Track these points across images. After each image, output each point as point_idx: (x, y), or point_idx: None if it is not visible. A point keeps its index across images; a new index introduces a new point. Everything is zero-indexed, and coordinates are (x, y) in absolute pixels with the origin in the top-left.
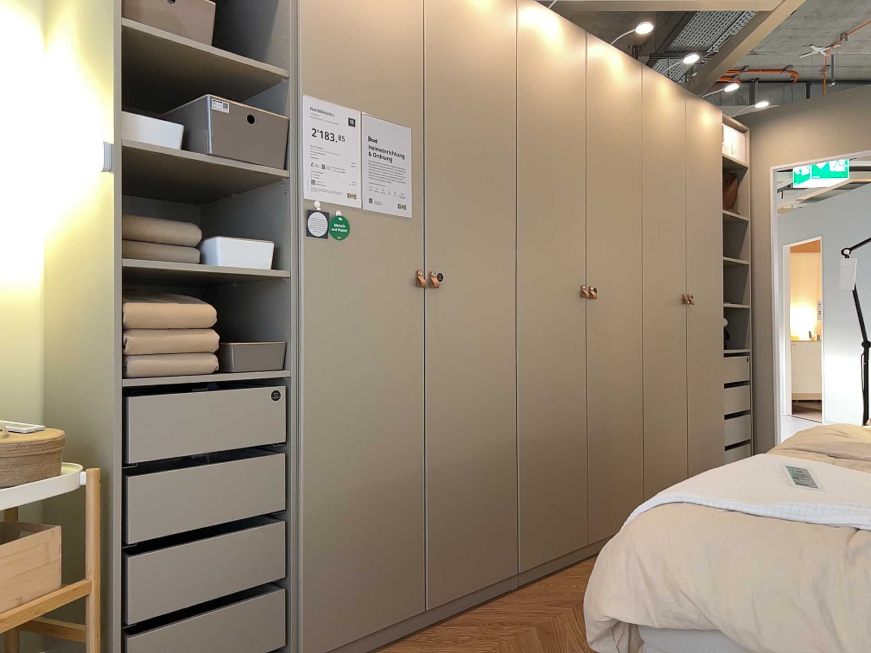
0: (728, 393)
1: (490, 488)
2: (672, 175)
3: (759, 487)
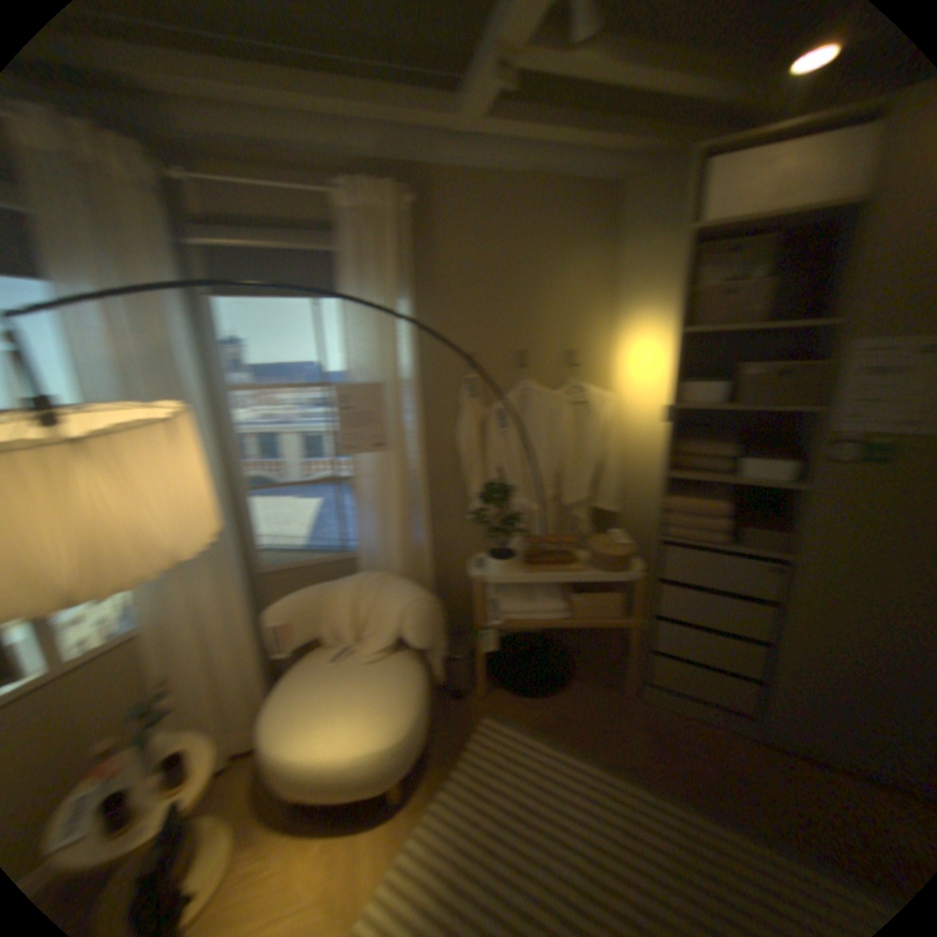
0: None
1: None
2: None
3: None
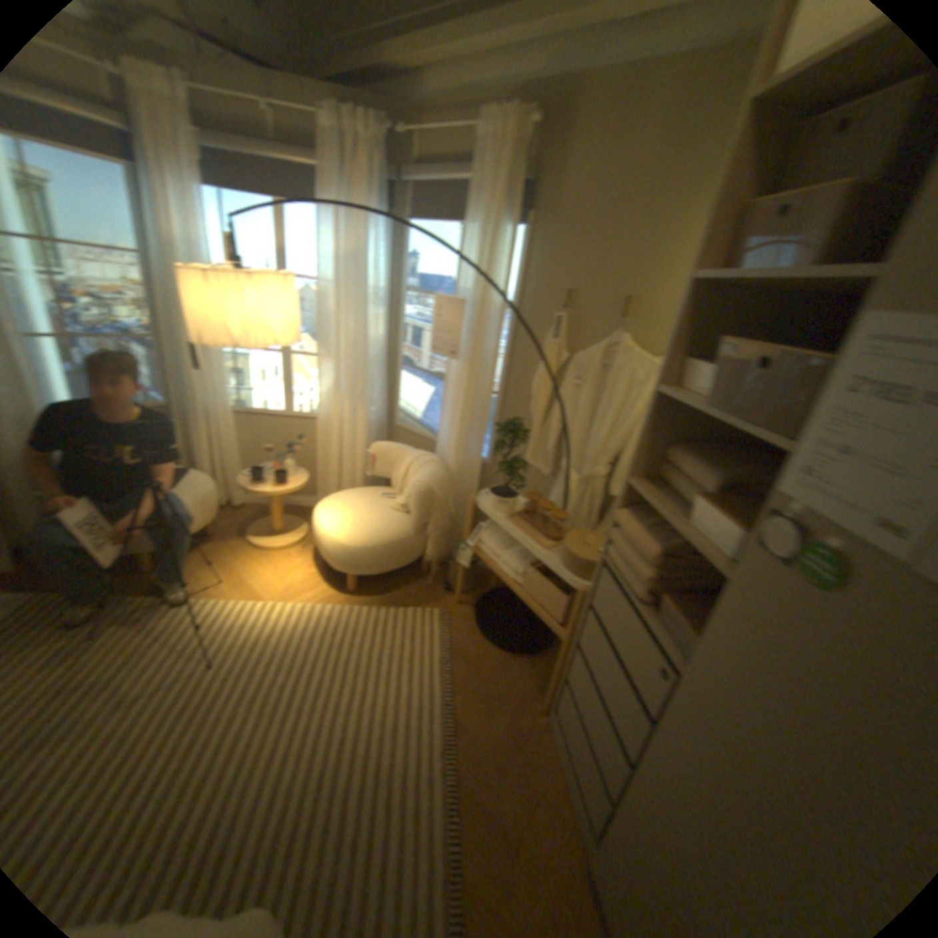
0: None
1: None
2: None
3: None
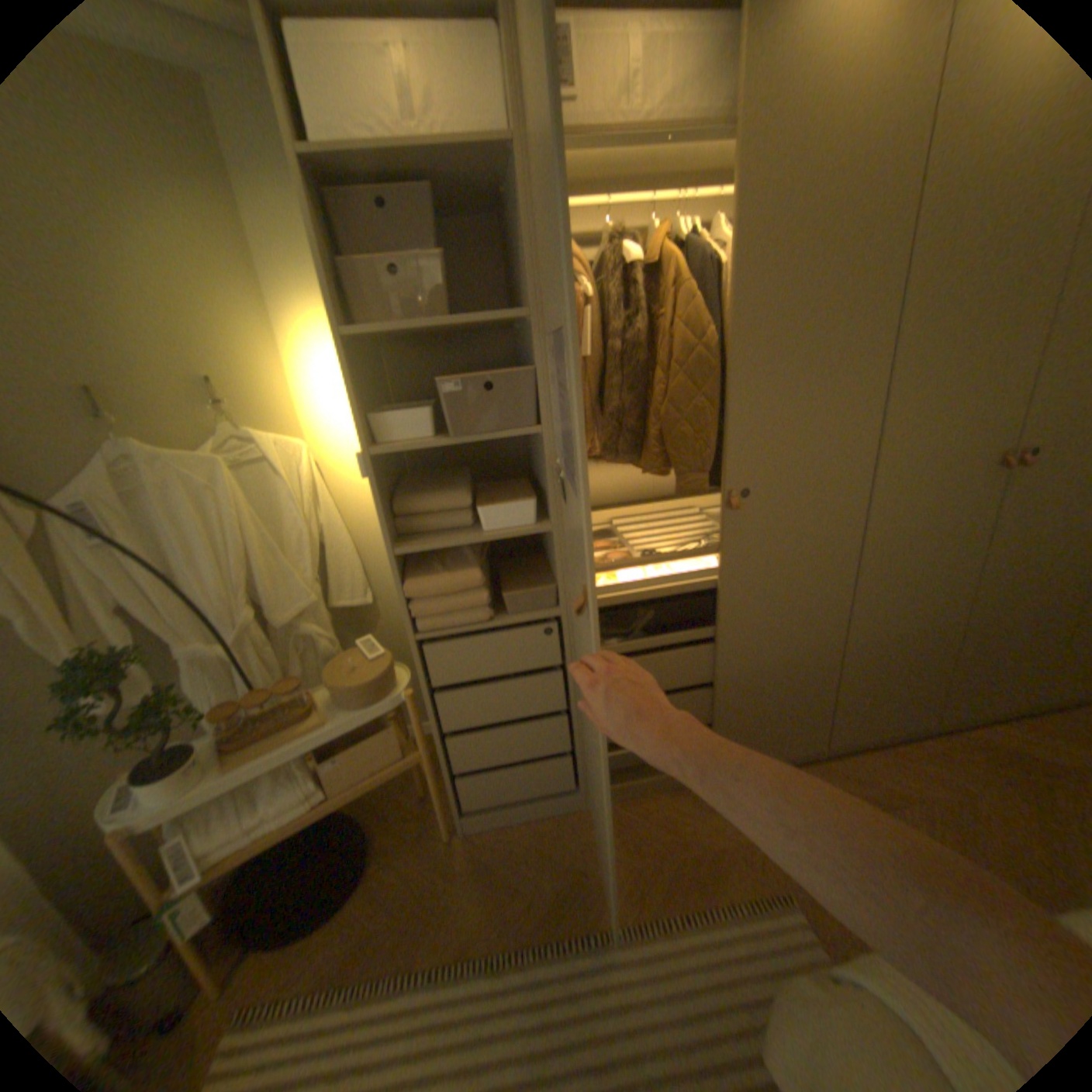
0: None
1: (807, 685)
2: None
3: None
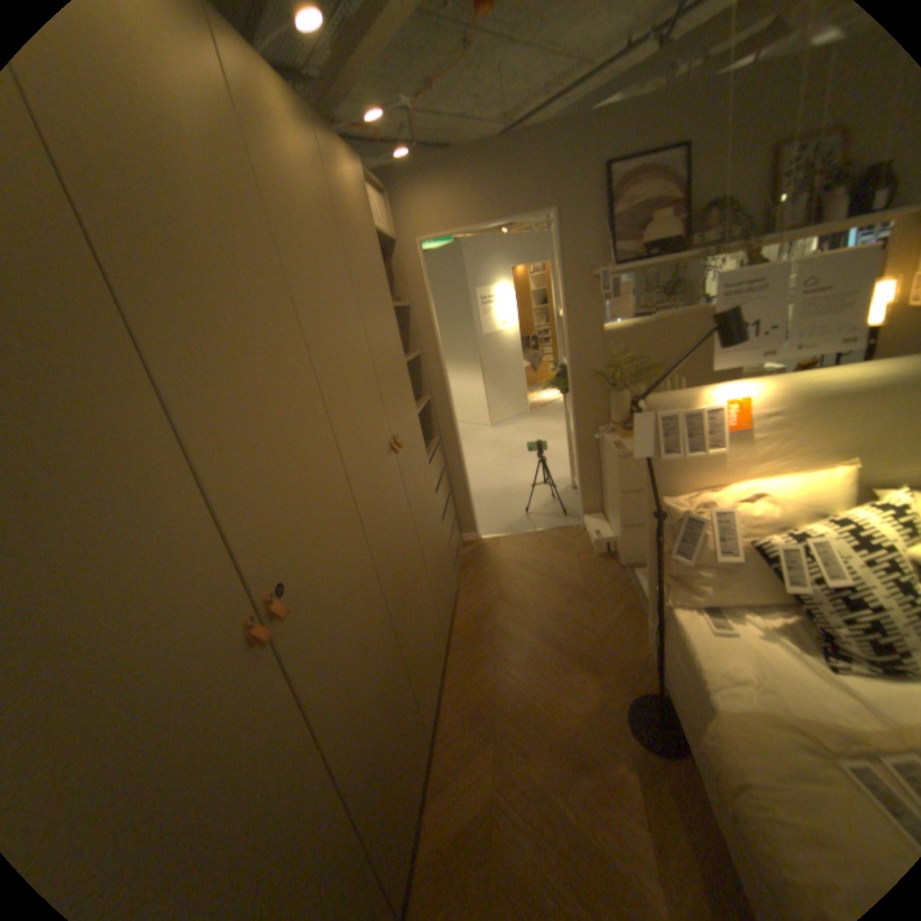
0: (442, 491)
1: None
2: (342, 270)
3: None
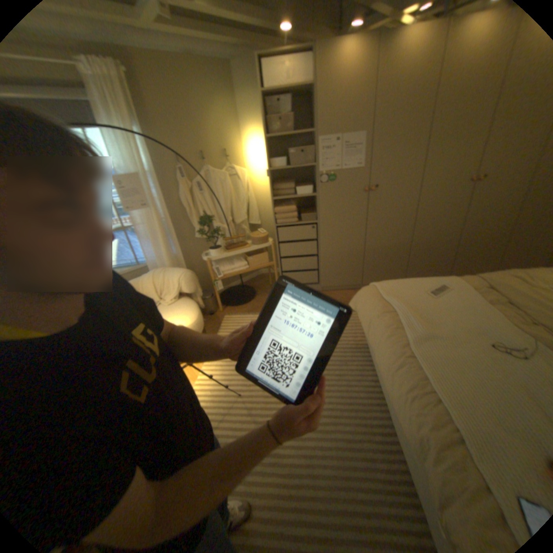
0: None
1: (397, 256)
2: None
3: (418, 289)
